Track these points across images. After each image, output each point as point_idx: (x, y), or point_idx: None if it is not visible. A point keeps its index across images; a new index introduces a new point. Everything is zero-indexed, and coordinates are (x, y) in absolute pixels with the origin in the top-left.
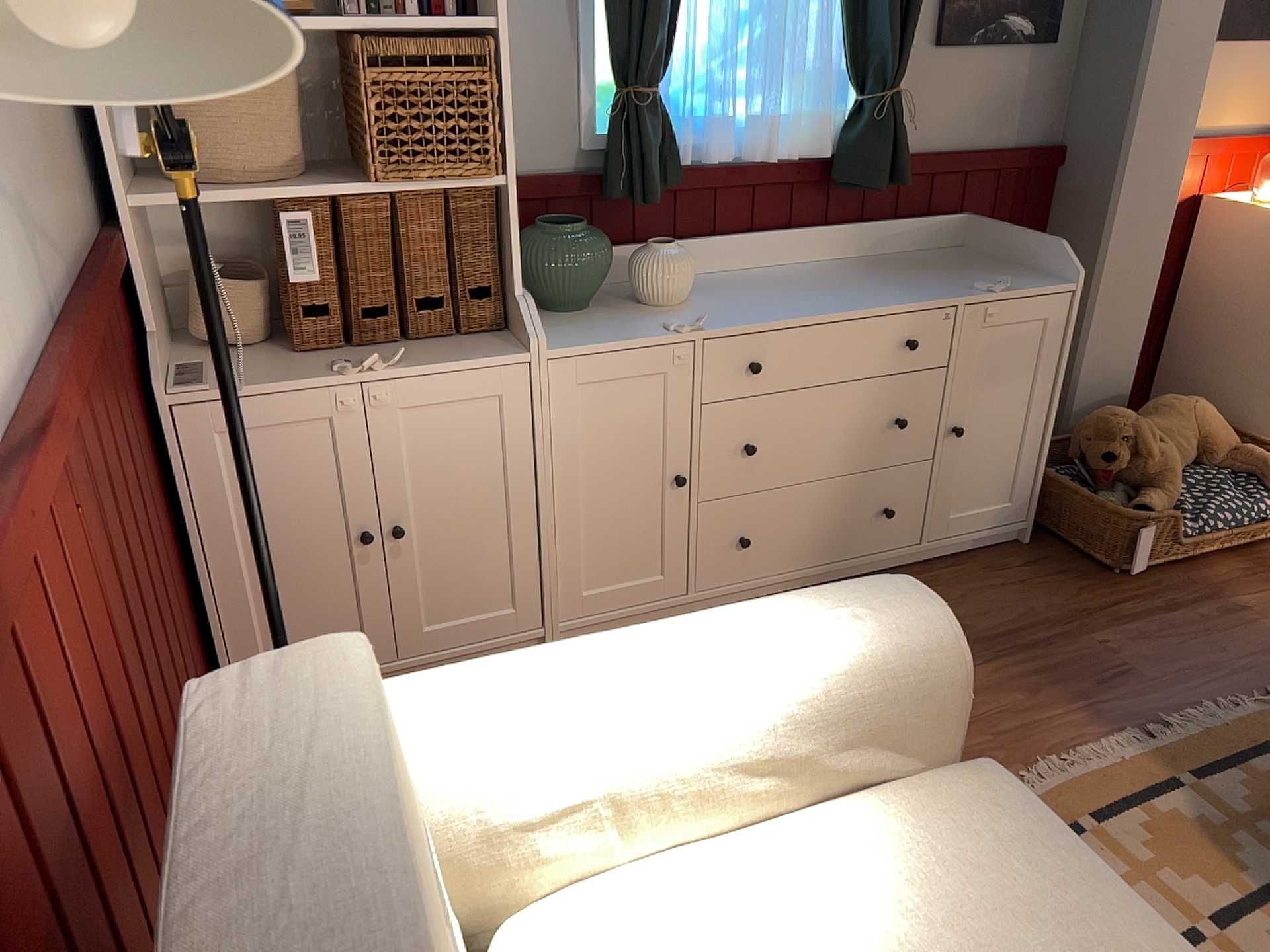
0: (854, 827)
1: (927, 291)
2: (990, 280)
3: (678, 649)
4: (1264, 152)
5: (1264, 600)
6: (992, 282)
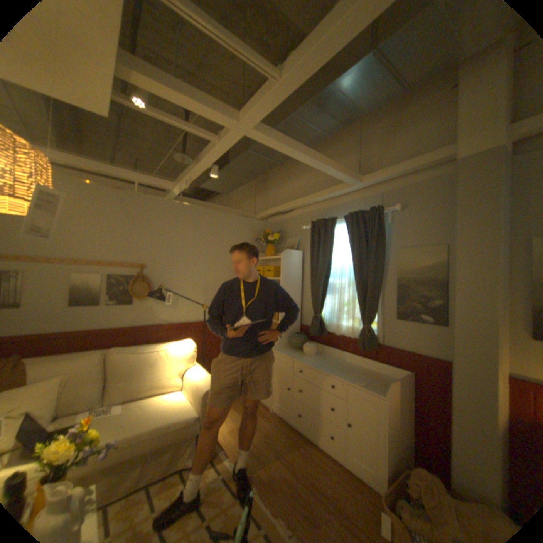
0: (184, 405)
1: (348, 377)
2: (367, 384)
3: (199, 374)
4: None
5: None
6: (369, 385)
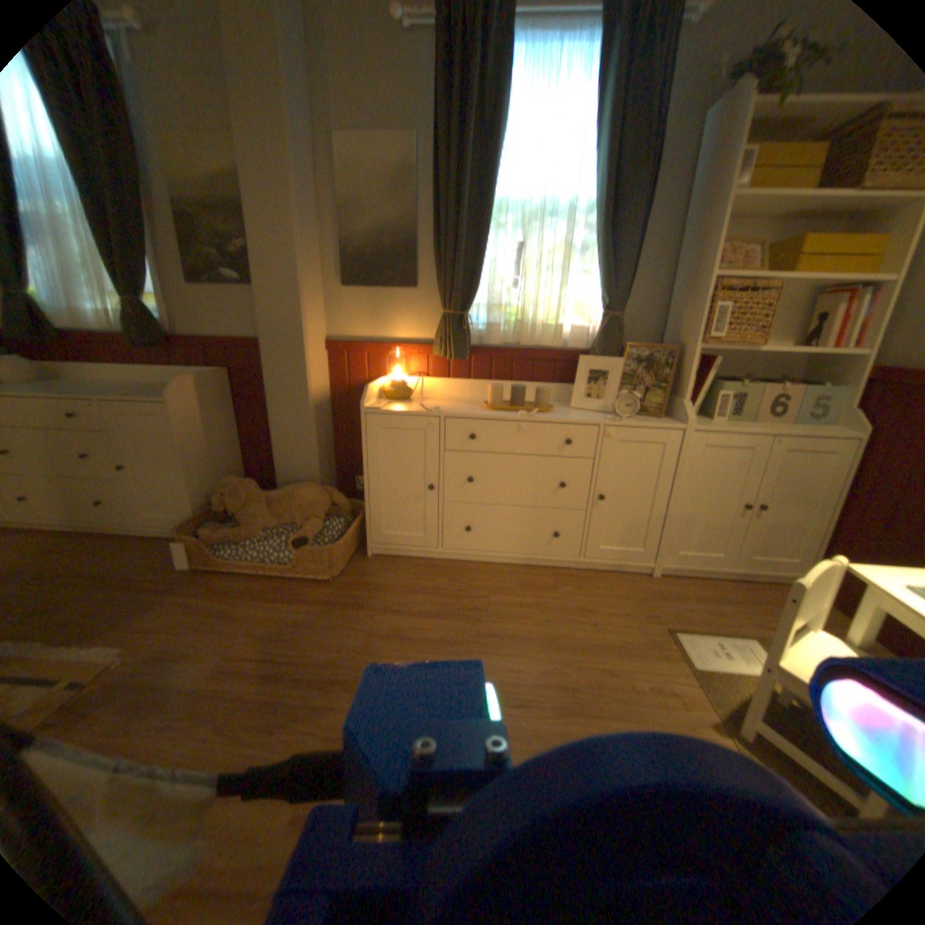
0: None
1: (101, 393)
2: (137, 392)
3: None
4: (415, 354)
5: (210, 606)
6: (142, 394)
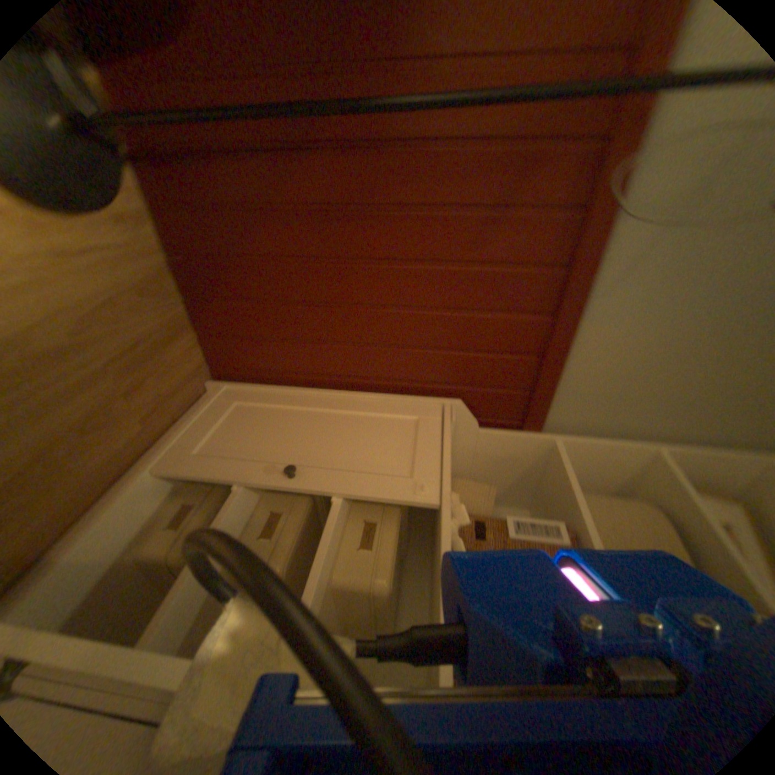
0: None
1: None
2: None
3: None
4: None
5: None
6: None
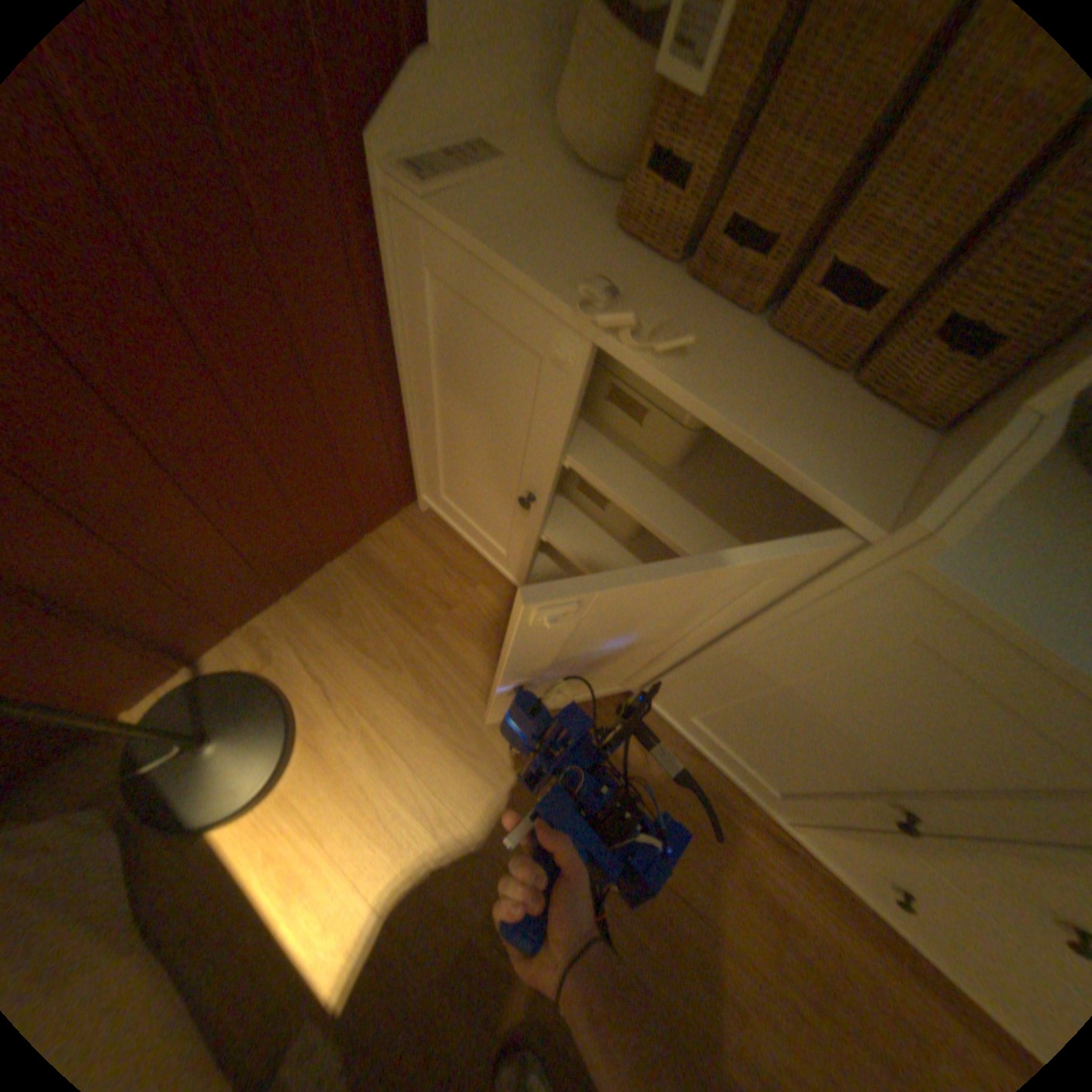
0: None
1: None
2: None
3: None
4: None
5: None
6: None
